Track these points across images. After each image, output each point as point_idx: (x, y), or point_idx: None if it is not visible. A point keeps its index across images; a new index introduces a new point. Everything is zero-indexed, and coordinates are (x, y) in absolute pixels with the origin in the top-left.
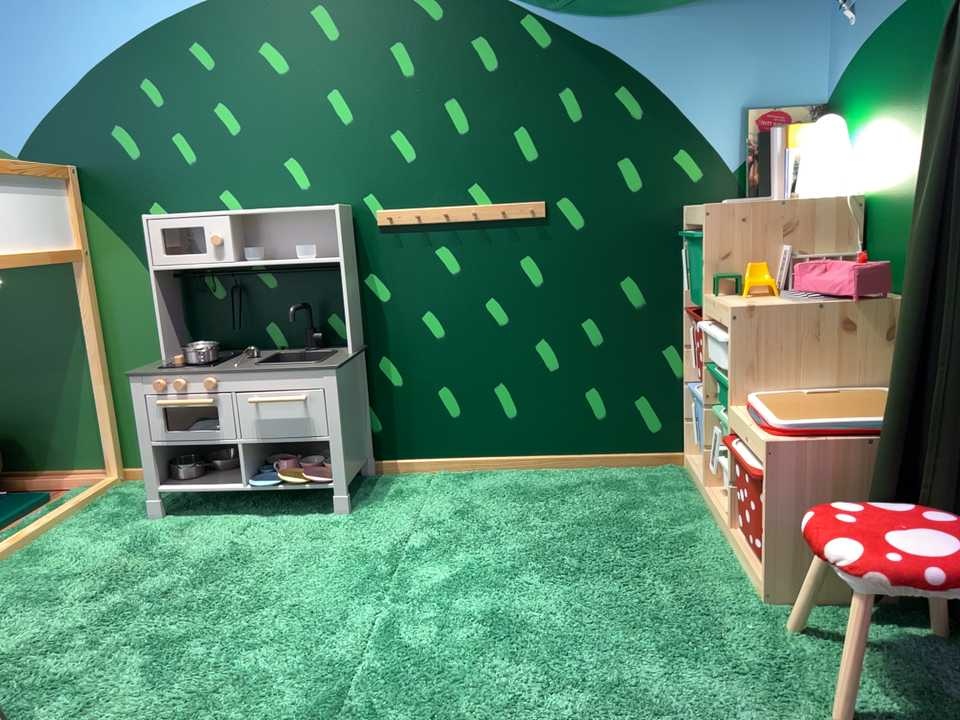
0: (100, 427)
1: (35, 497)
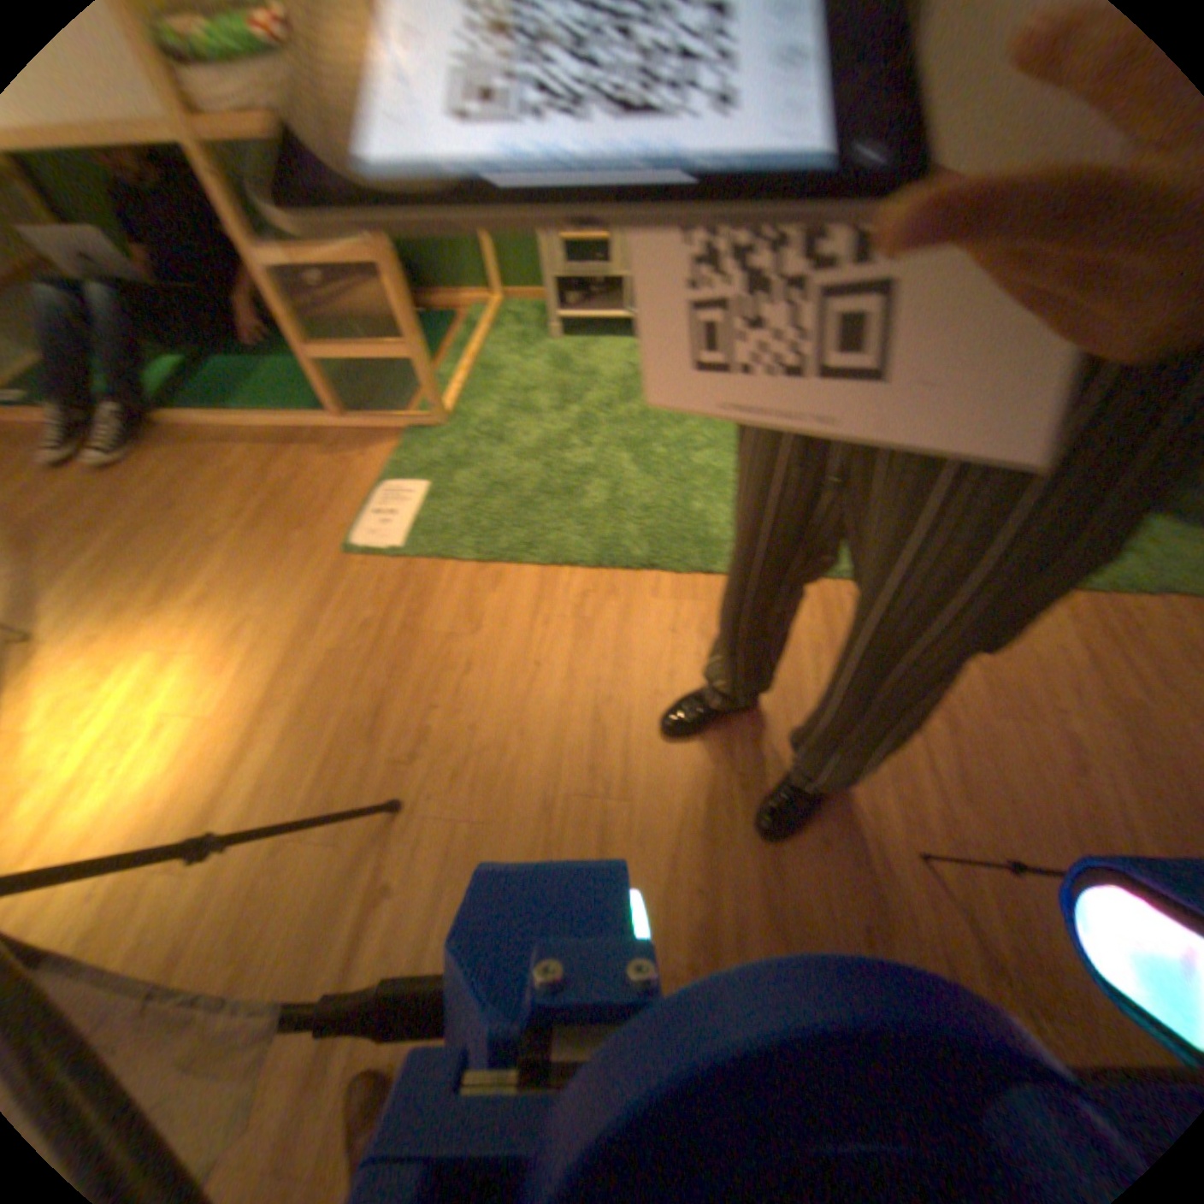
0: (475, 248)
1: (438, 312)
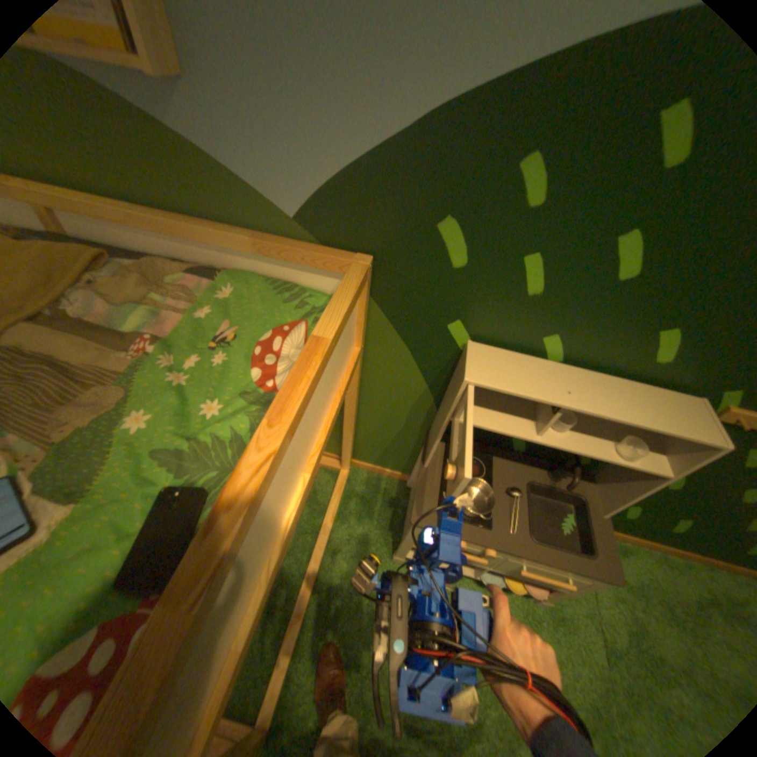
0: (339, 439)
1: None
